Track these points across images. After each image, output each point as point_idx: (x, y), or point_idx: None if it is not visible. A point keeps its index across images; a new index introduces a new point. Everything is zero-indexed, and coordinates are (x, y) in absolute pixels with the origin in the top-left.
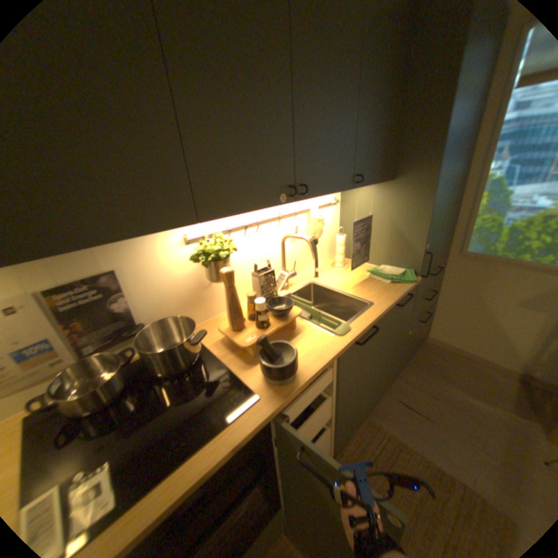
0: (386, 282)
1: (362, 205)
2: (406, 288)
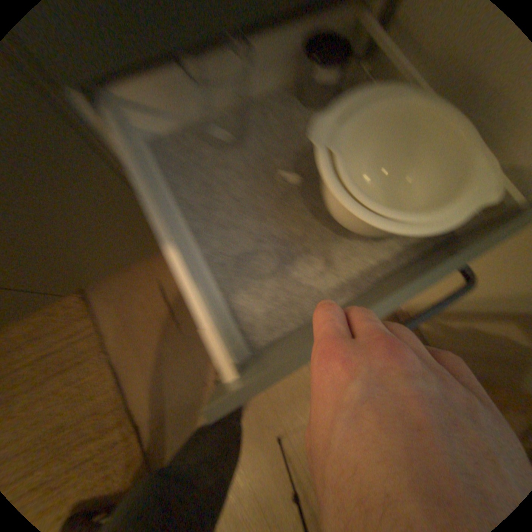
0: None
1: None
2: None
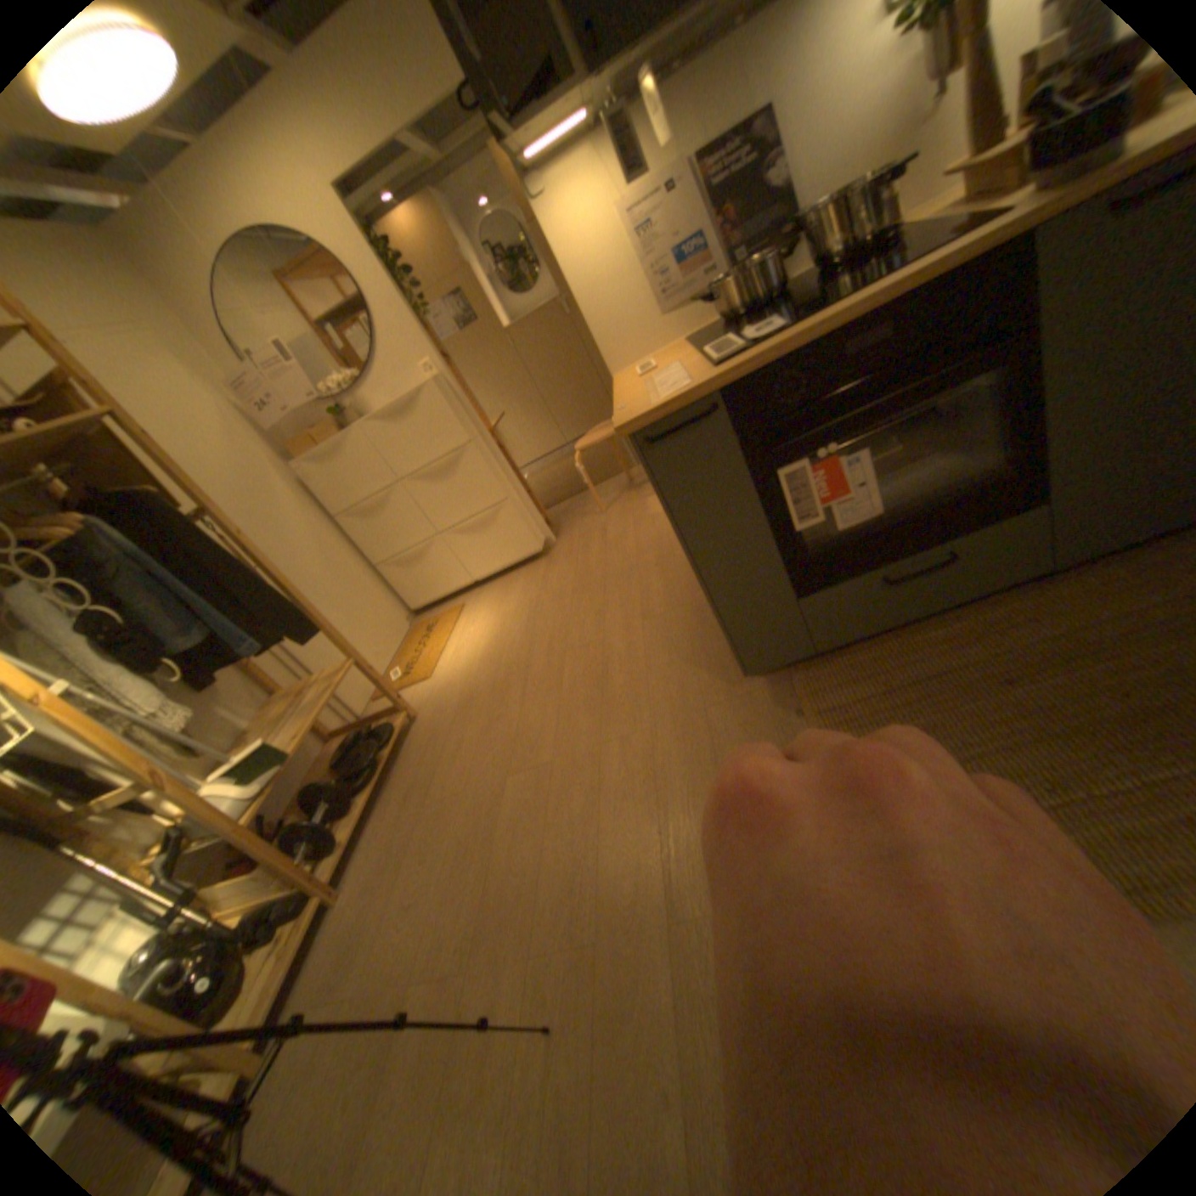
0: None
1: None
2: None
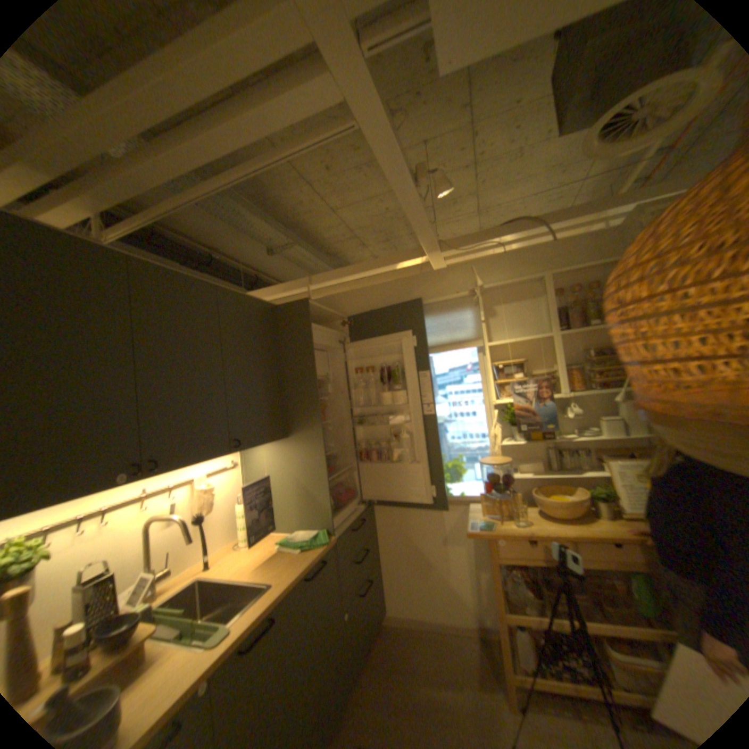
0: (296, 553)
1: (263, 465)
2: (318, 554)
